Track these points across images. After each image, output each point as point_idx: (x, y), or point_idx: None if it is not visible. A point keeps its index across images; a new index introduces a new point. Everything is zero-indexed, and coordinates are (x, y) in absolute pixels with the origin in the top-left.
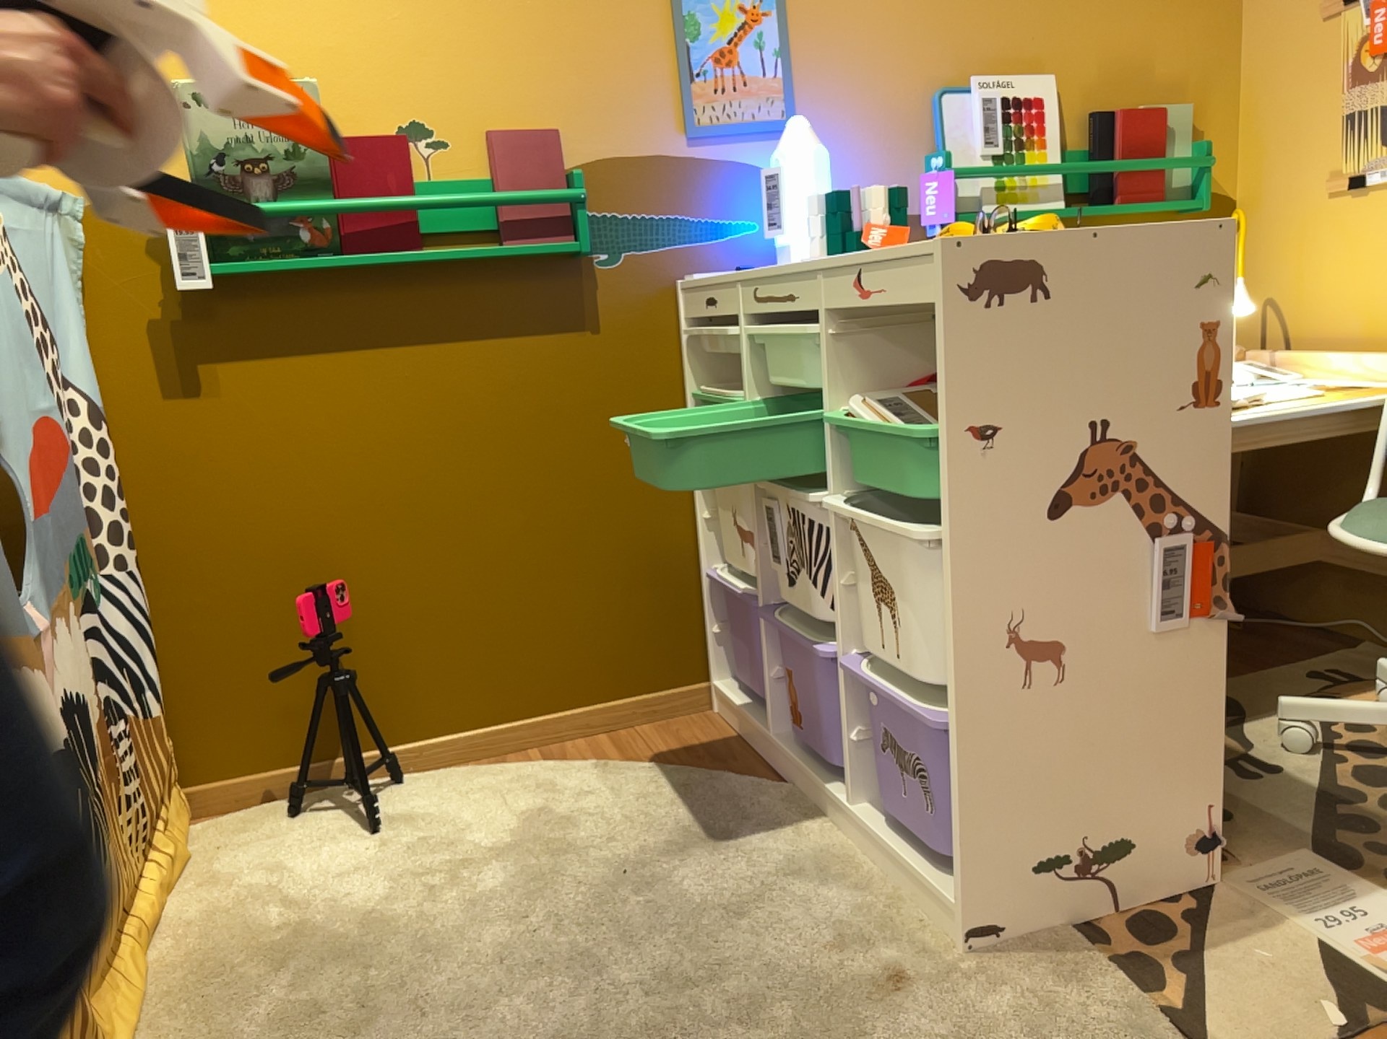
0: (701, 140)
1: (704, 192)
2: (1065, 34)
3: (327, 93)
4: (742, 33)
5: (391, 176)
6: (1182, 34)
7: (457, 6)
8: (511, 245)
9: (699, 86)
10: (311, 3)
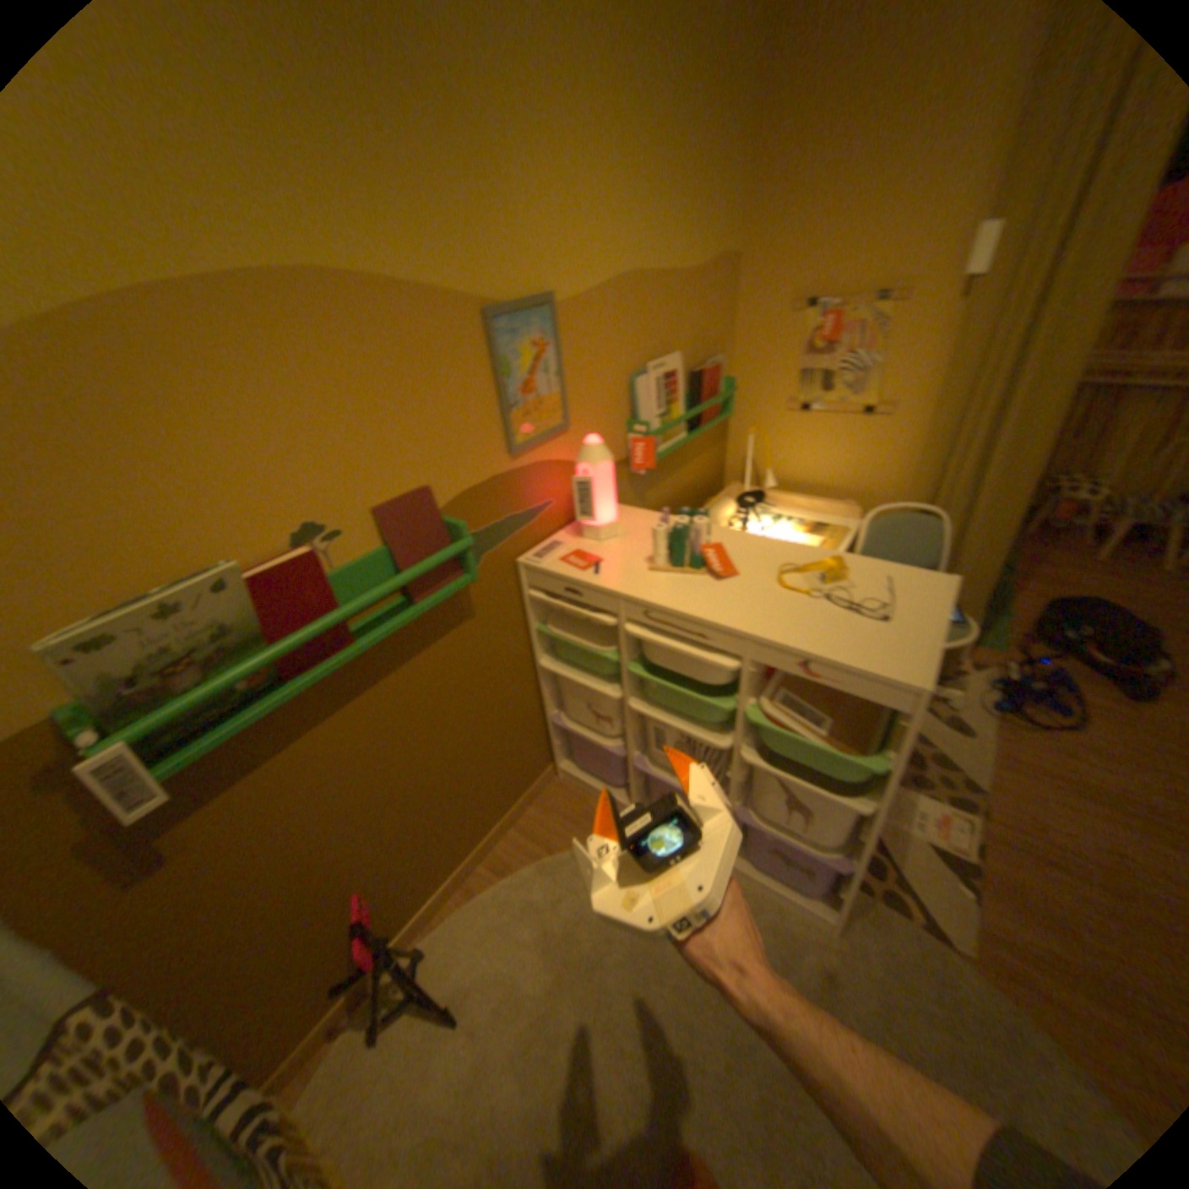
0: (521, 454)
1: (525, 490)
2: (682, 319)
3: (204, 527)
4: (538, 362)
5: (312, 590)
6: (721, 308)
7: (319, 392)
8: (422, 597)
9: (516, 414)
10: (149, 433)
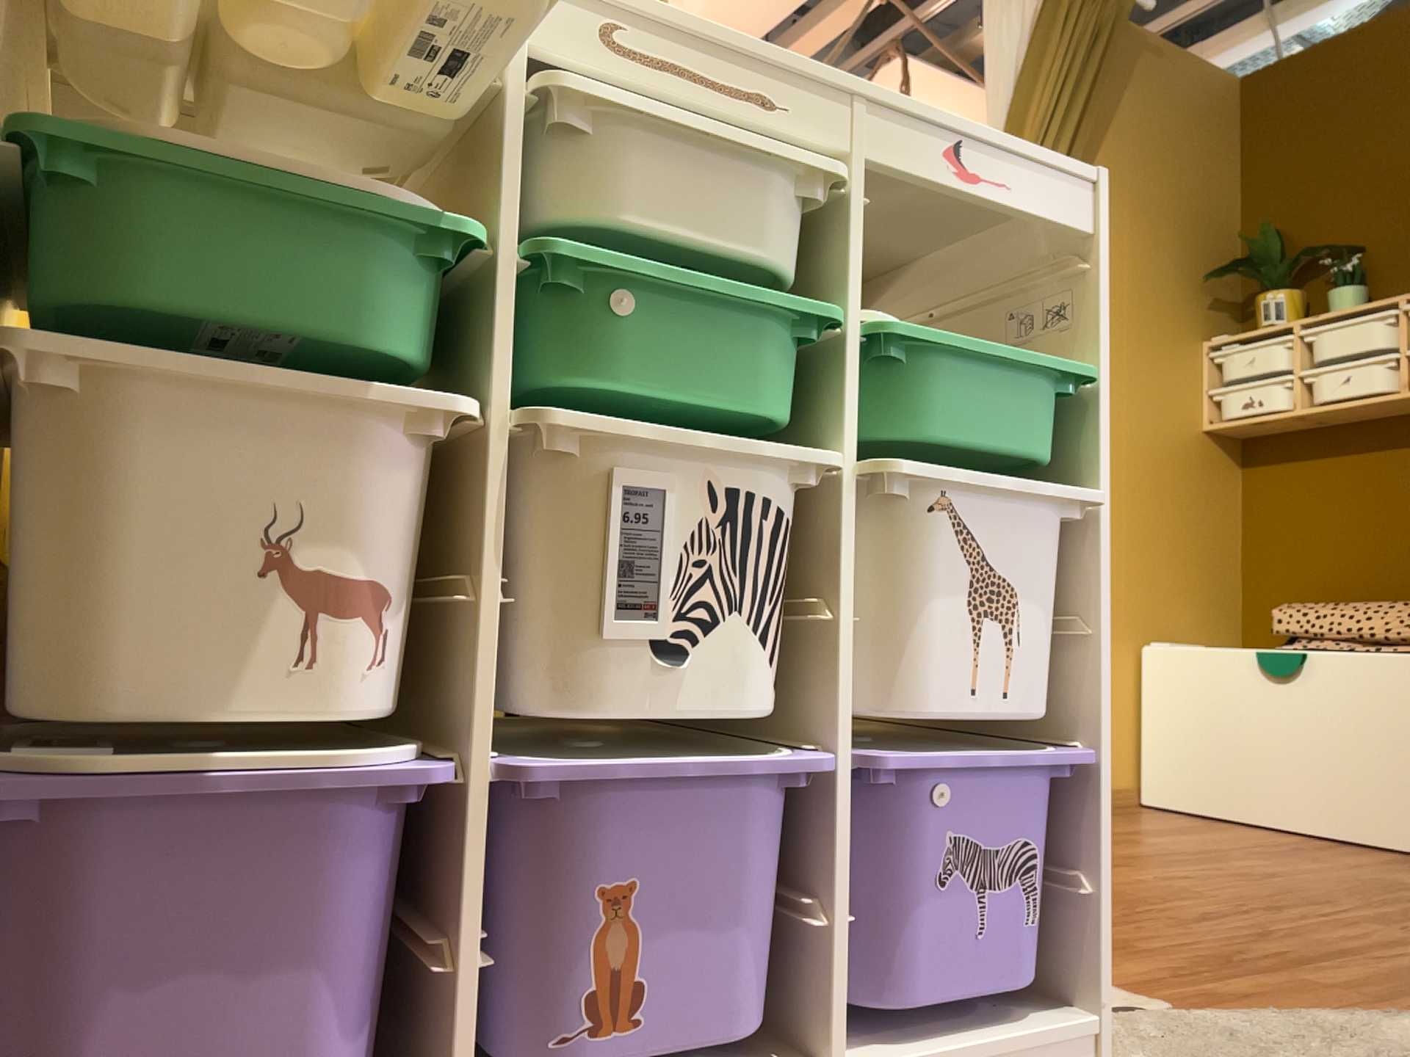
0: None
1: None
2: None
3: None
4: None
5: None
6: None
7: None
8: None
9: None
10: None
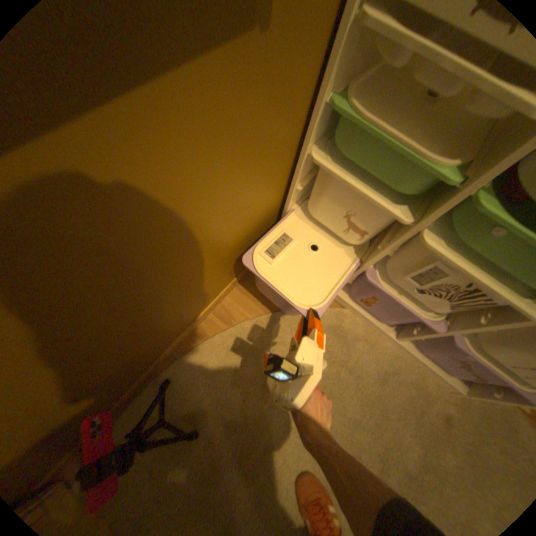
0: None
1: None
2: None
3: None
4: None
5: None
6: None
7: None
8: None
9: None
10: None
